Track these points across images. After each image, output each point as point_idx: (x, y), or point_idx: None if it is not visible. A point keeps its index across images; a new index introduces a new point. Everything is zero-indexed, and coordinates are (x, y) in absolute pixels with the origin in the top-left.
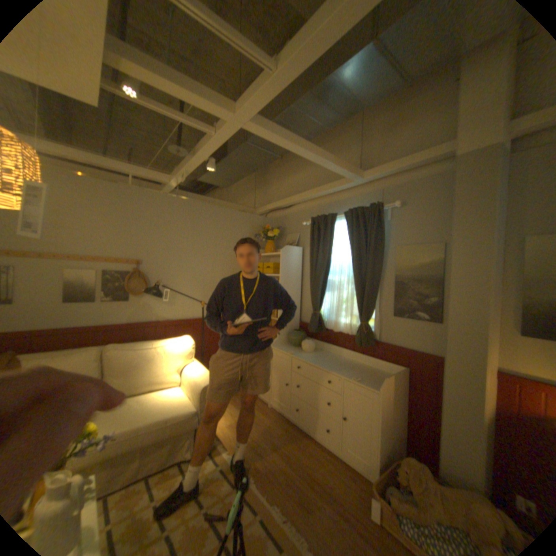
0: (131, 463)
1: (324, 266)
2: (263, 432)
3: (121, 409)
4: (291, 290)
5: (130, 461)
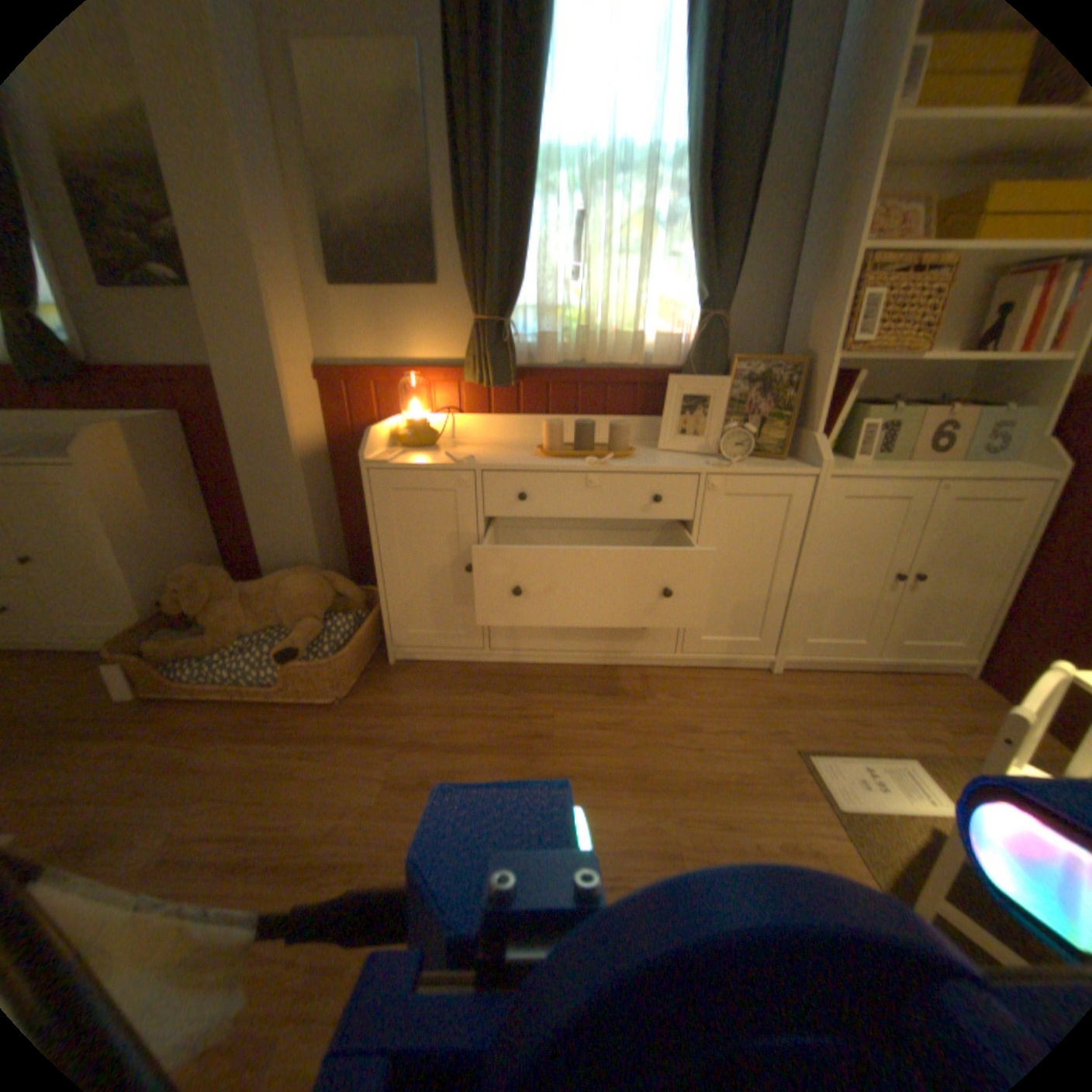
0: None
1: None
2: None
3: None
4: None
5: None
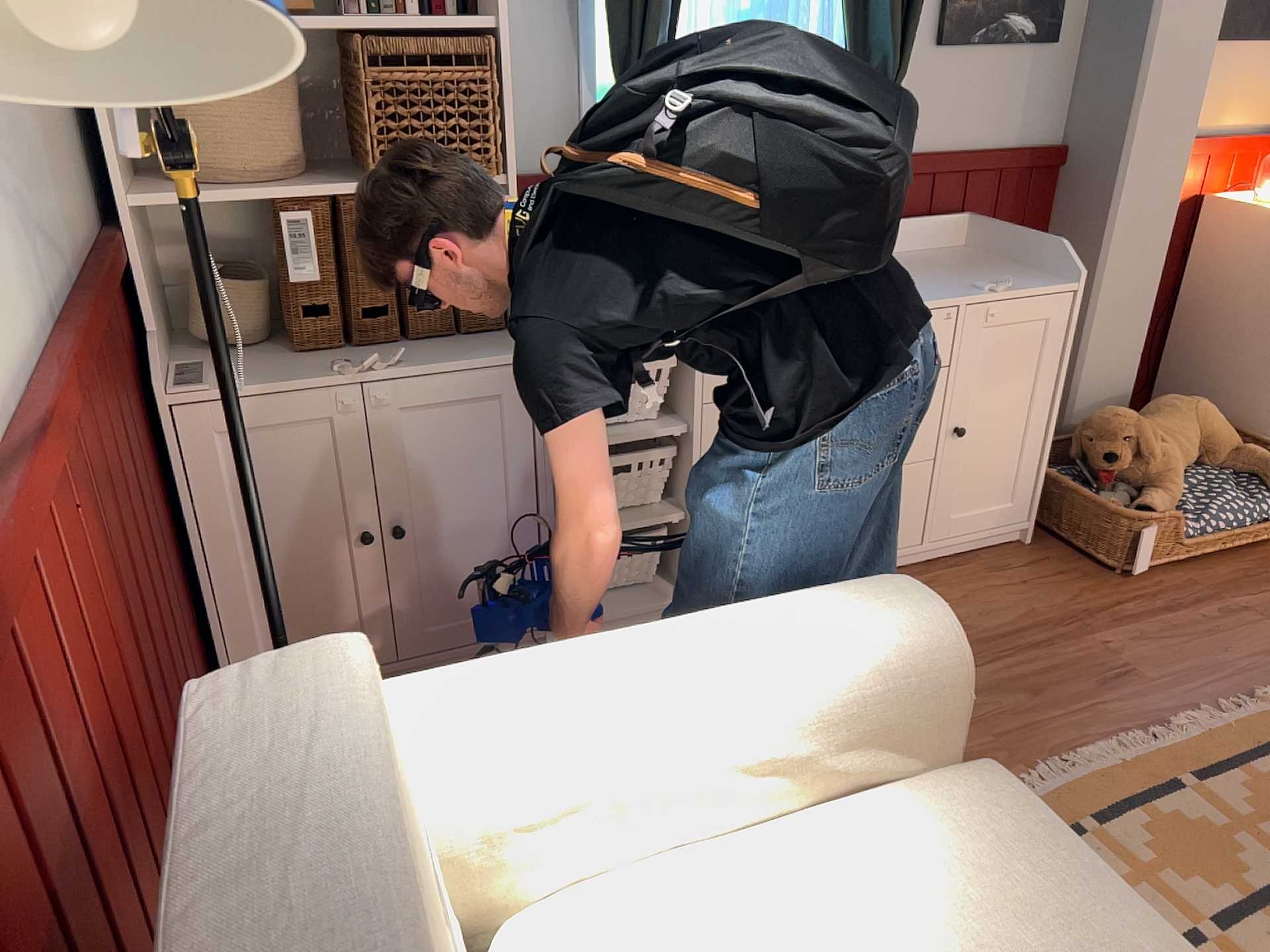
0: None
1: None
2: None
3: None
4: None
5: None
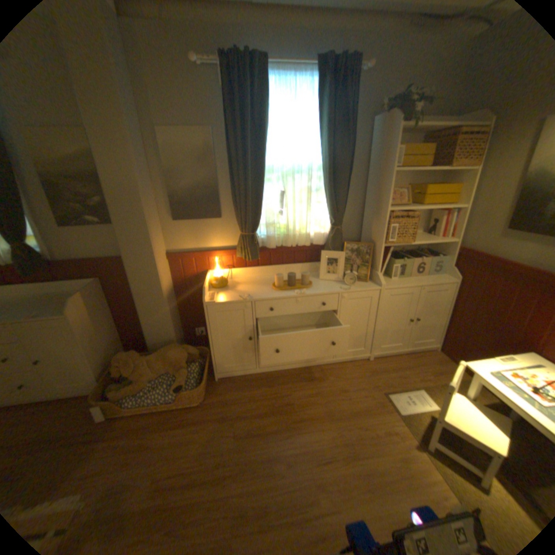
0: None
1: None
2: None
3: None
4: None
5: None
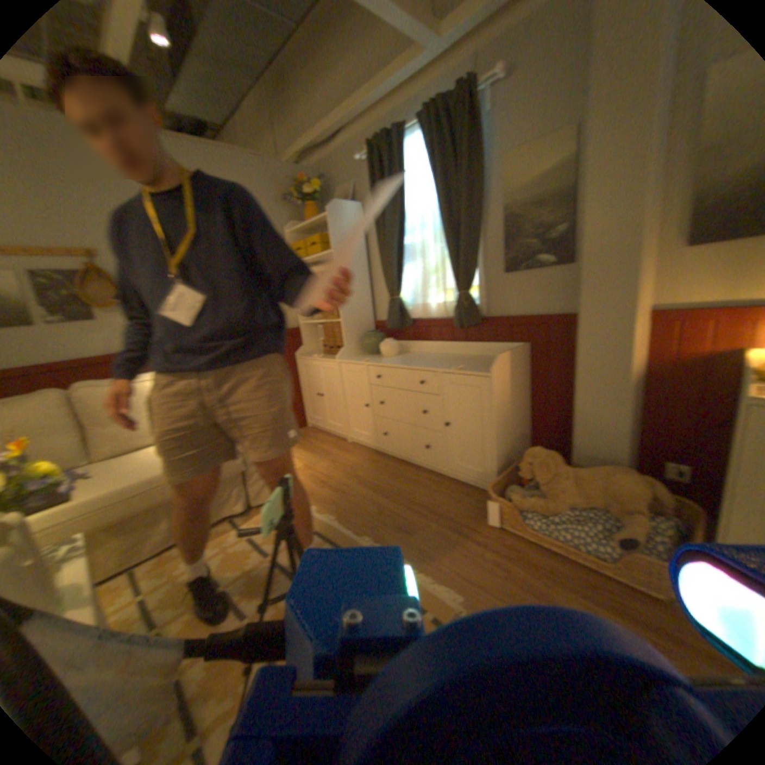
0: (157, 522)
1: (398, 221)
2: (344, 467)
3: (124, 462)
4: (355, 272)
5: (155, 520)
